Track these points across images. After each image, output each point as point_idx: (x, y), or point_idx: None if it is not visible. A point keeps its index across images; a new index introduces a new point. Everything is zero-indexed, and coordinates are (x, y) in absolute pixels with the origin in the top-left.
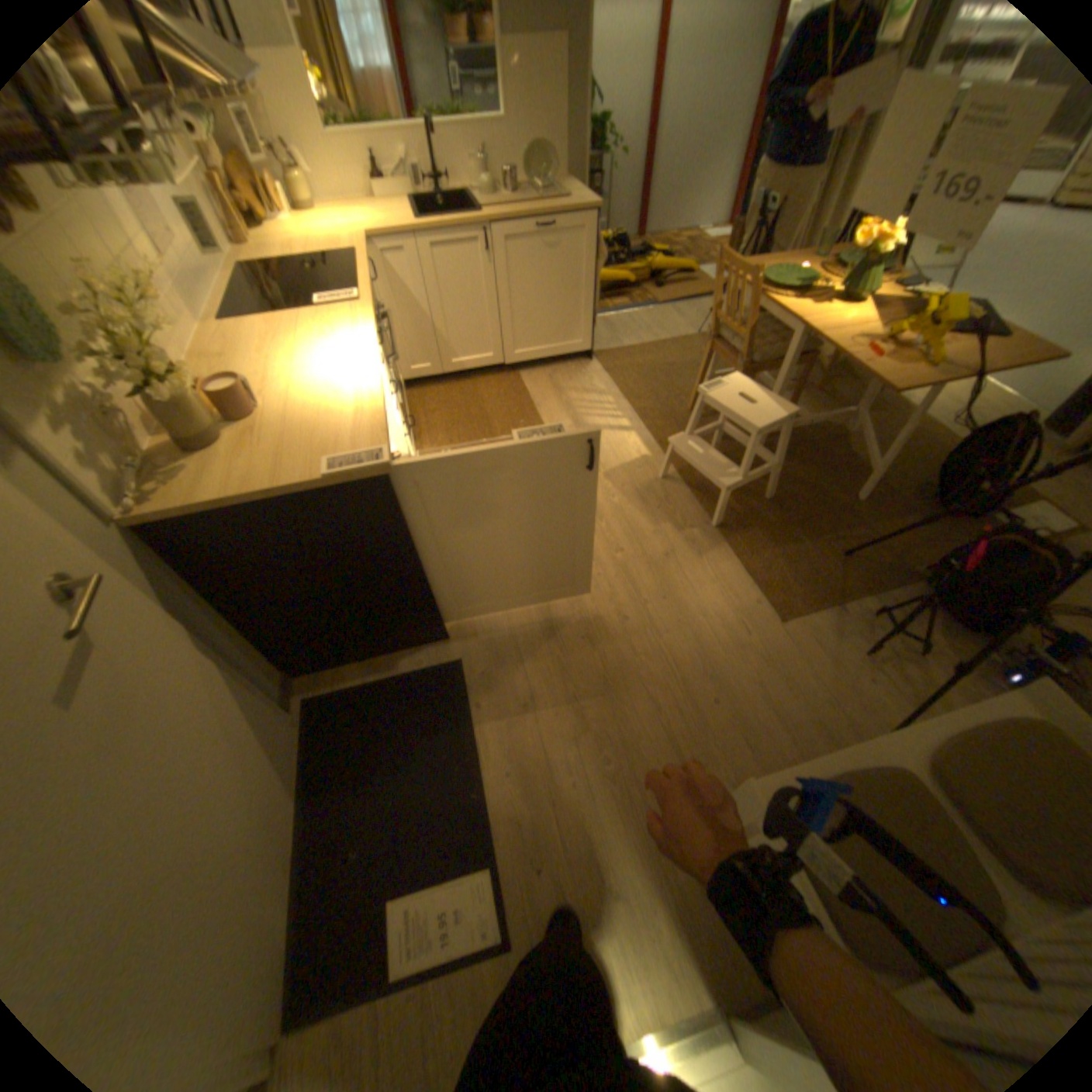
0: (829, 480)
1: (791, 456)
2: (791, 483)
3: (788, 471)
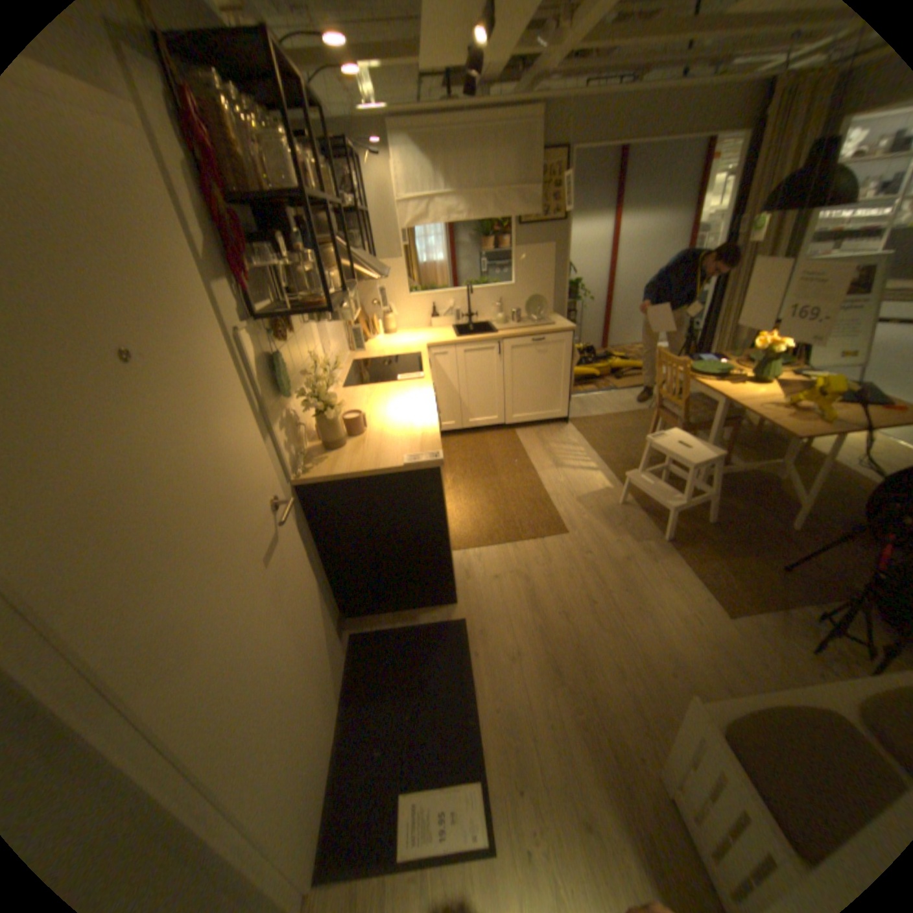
0: (766, 513)
1: (731, 494)
2: (732, 513)
3: (728, 504)
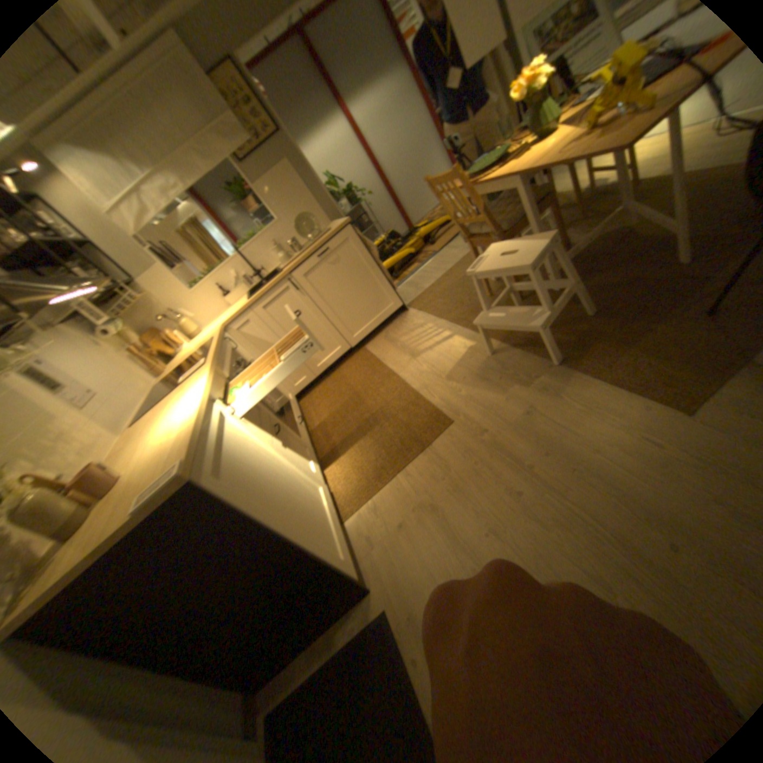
0: (643, 267)
1: (594, 272)
2: (609, 291)
3: (598, 284)
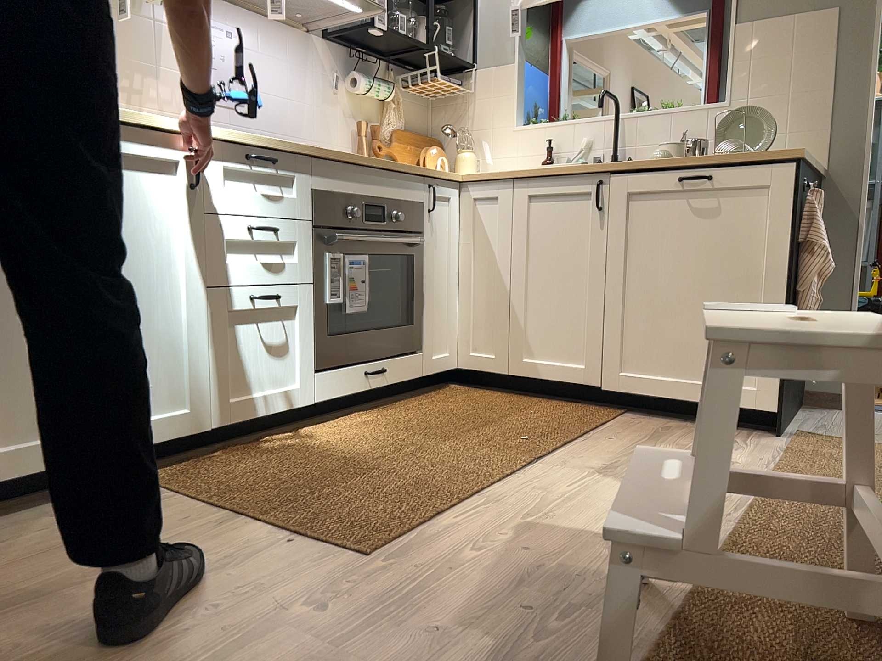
0: None
1: None
2: None
3: None
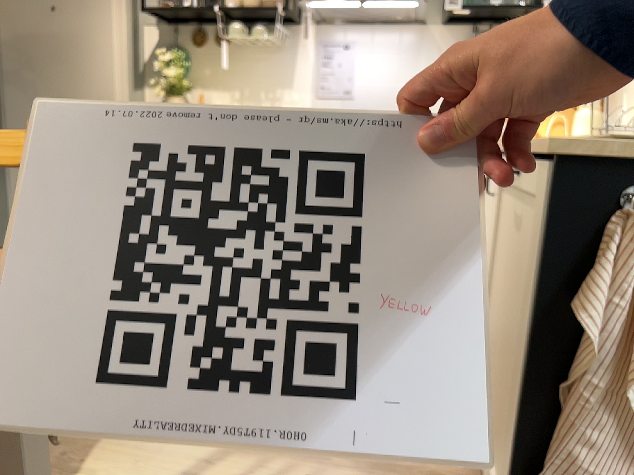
0: None
1: None
2: None
3: None
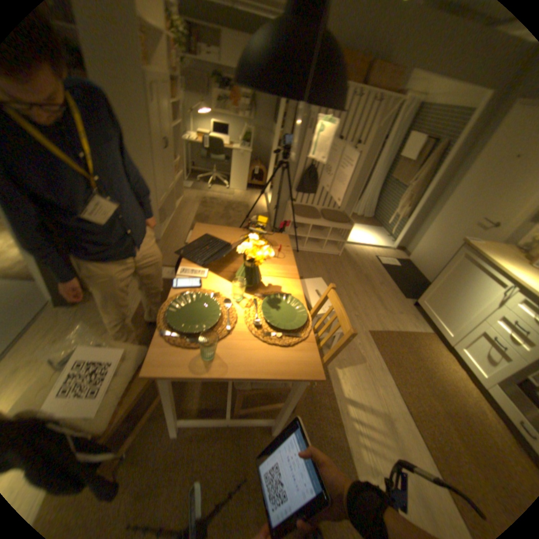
0: None
1: None
2: None
3: None
